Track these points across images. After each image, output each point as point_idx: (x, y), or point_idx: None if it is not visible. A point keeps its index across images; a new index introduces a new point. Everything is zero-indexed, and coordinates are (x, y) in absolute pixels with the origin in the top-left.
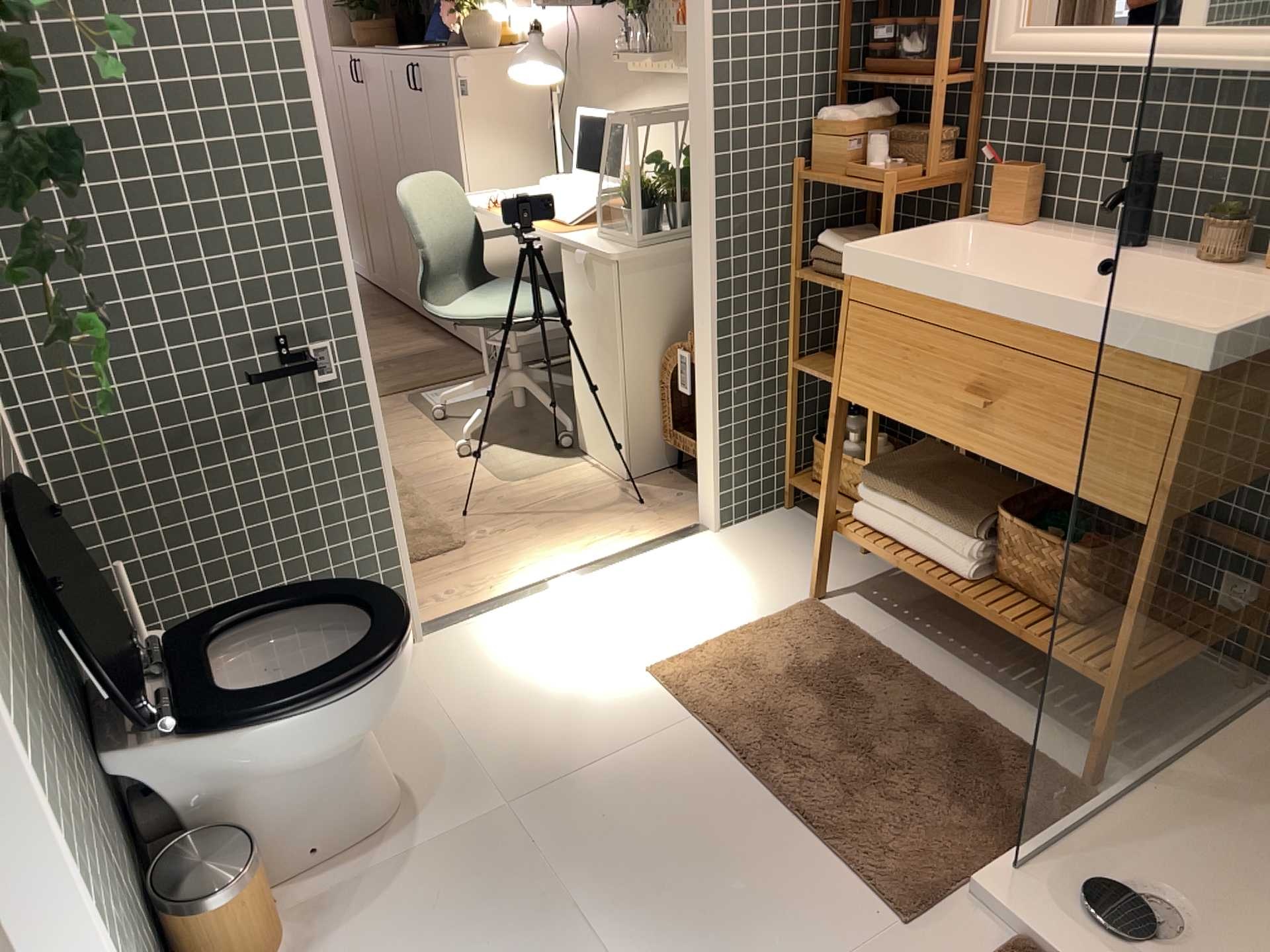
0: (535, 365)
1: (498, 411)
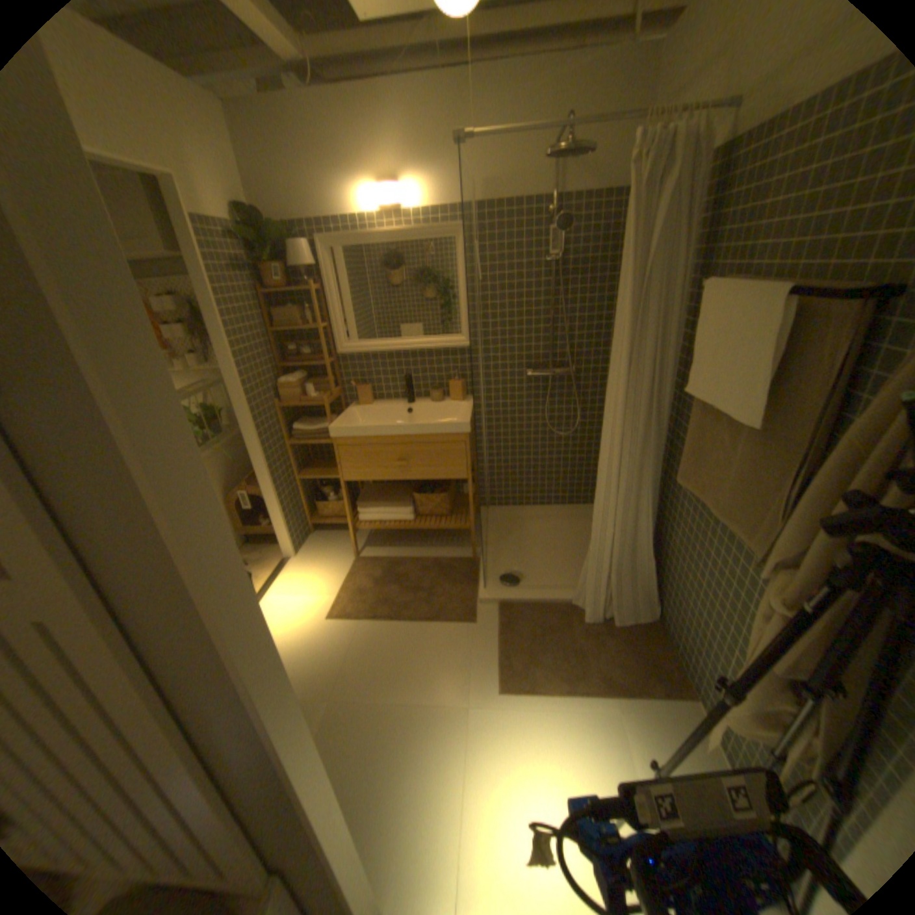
0: None
1: None
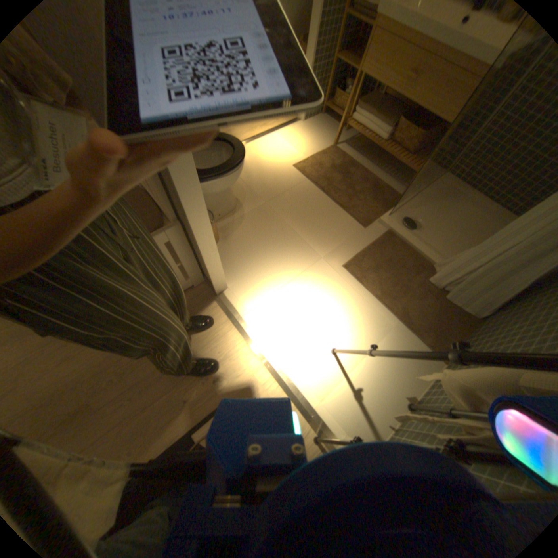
0: None
1: None
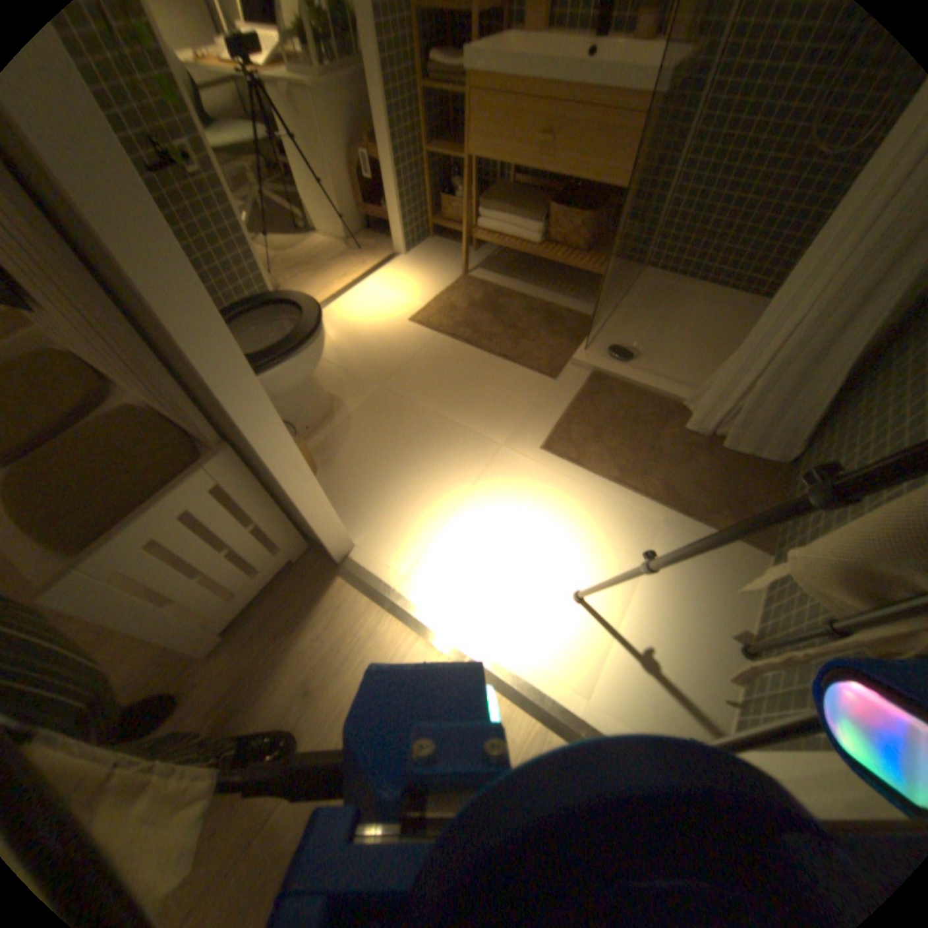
0: (261, 179)
1: (254, 210)
